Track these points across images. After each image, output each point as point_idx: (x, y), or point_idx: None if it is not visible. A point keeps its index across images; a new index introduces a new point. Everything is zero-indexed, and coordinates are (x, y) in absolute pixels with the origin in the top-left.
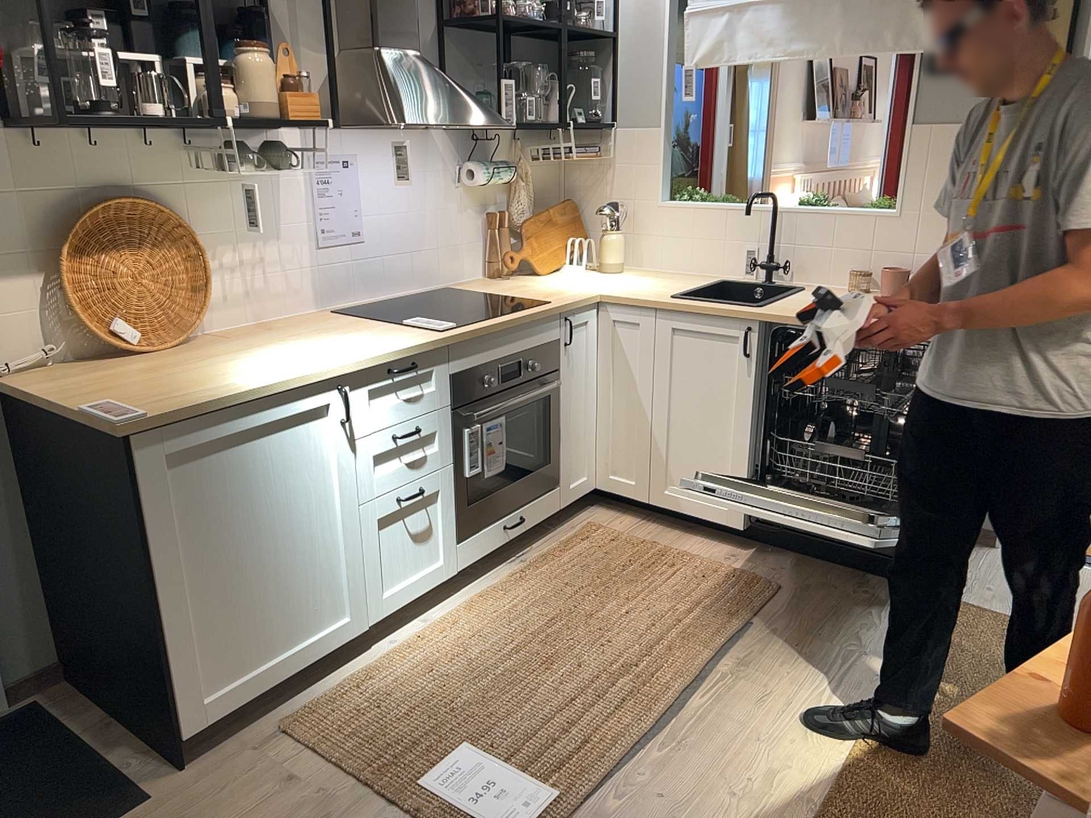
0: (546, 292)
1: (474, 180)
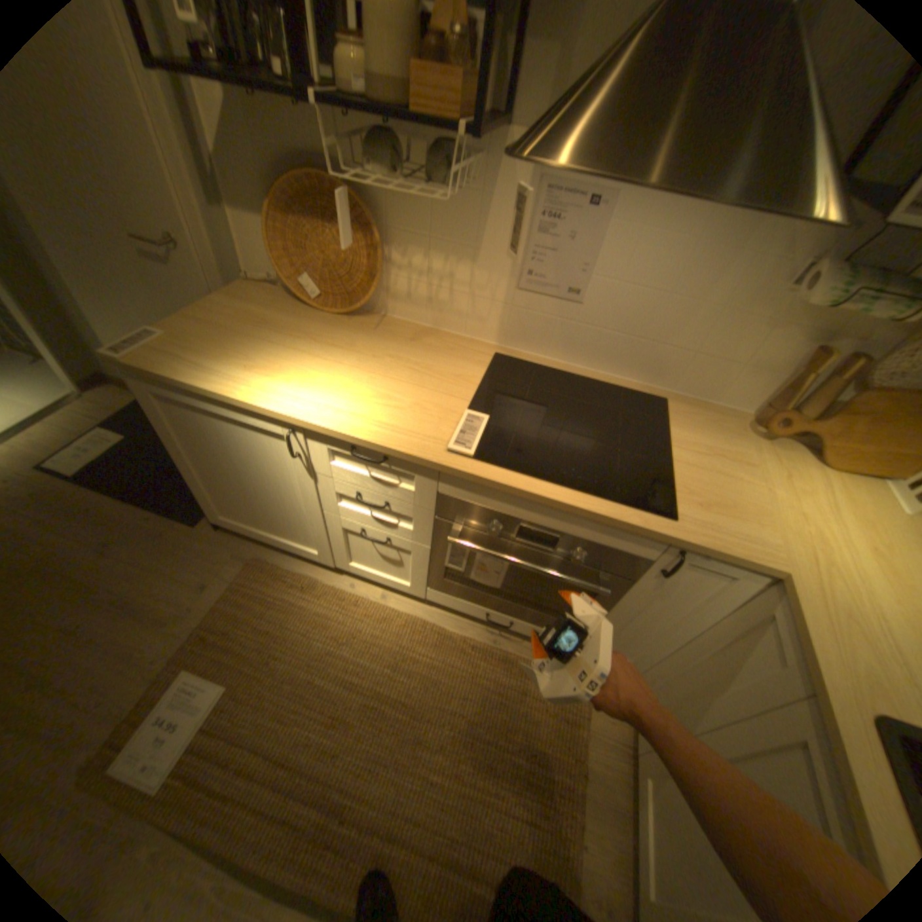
0: (730, 499)
1: (817, 291)
